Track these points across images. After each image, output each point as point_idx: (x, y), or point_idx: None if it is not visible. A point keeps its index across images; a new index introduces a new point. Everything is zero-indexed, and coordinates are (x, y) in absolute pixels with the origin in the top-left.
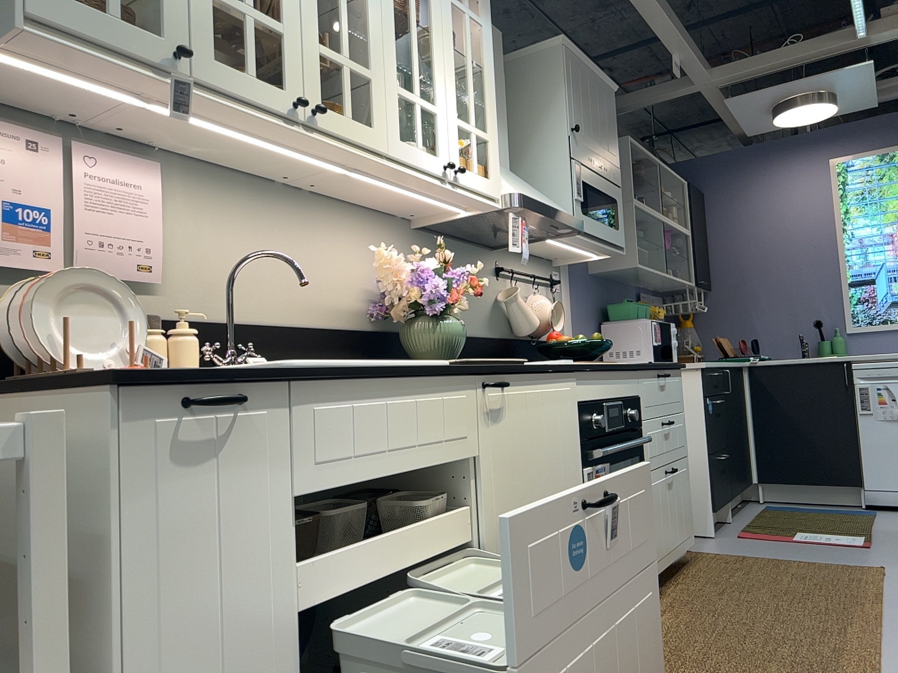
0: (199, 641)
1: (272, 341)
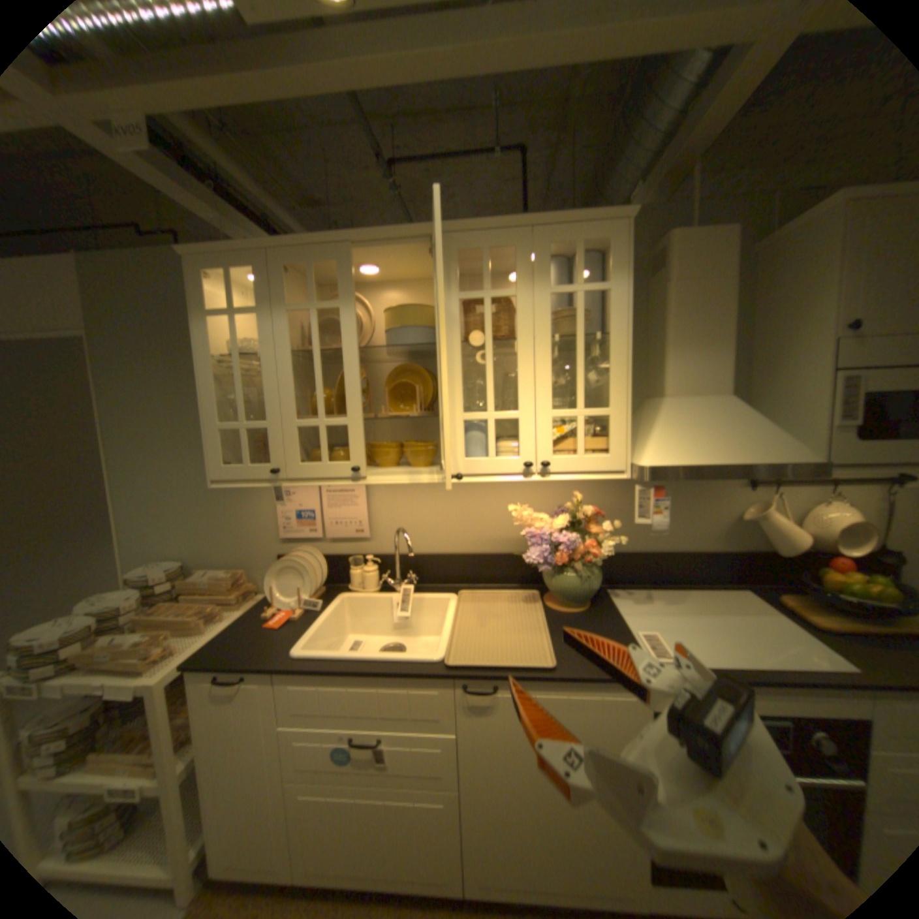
0: (231, 773)
1: (443, 564)
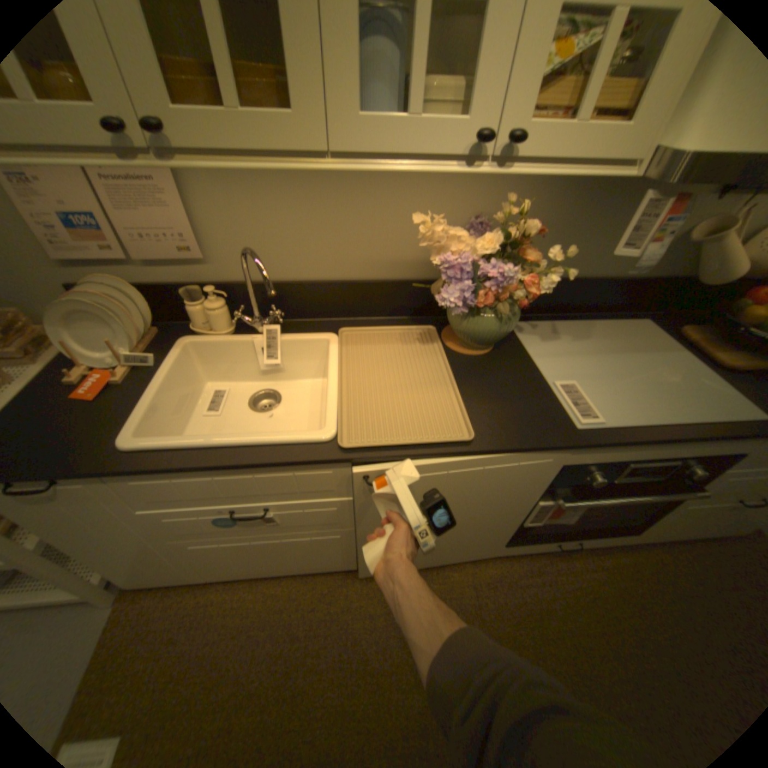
0: (99, 543)
1: (316, 294)
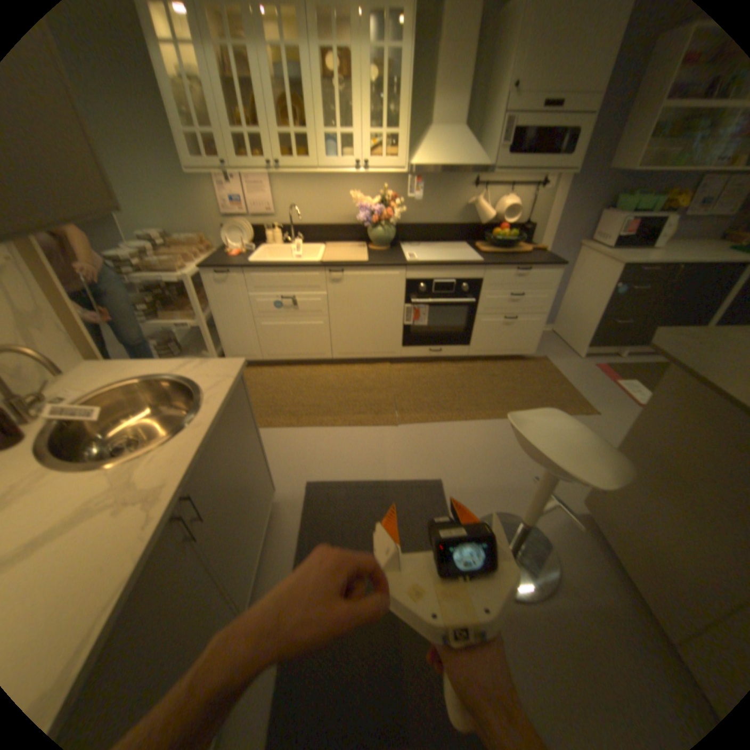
0: (229, 314)
1: (317, 229)
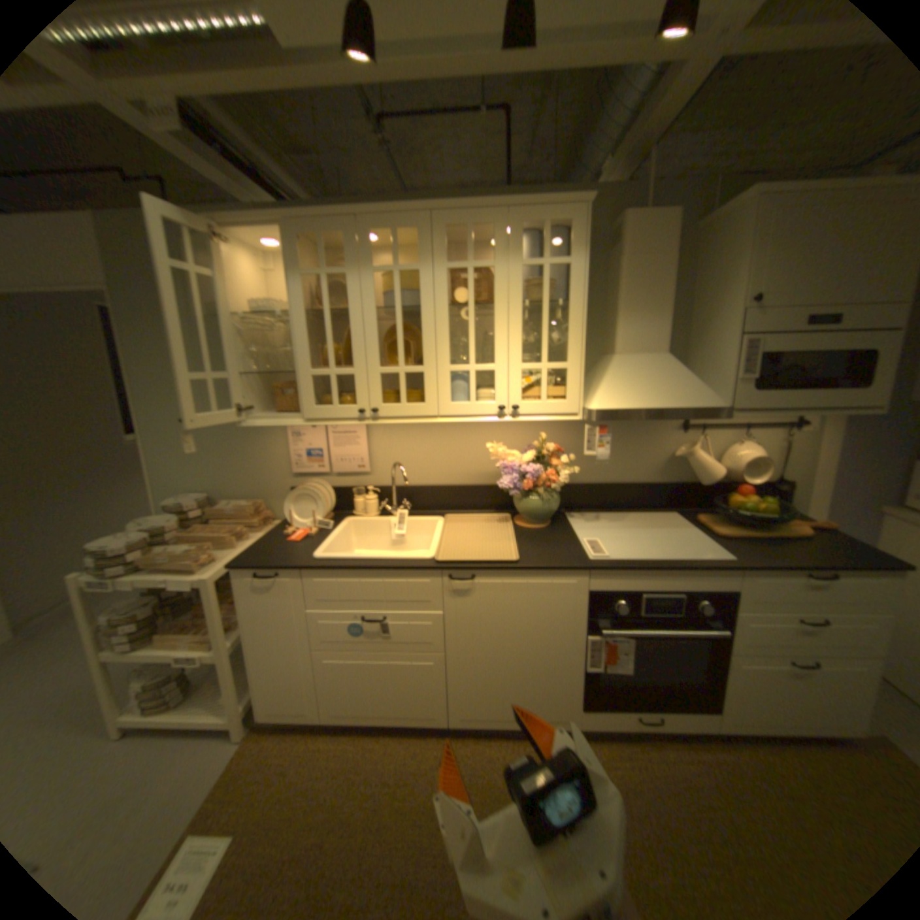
0: (269, 645)
1: (432, 493)
